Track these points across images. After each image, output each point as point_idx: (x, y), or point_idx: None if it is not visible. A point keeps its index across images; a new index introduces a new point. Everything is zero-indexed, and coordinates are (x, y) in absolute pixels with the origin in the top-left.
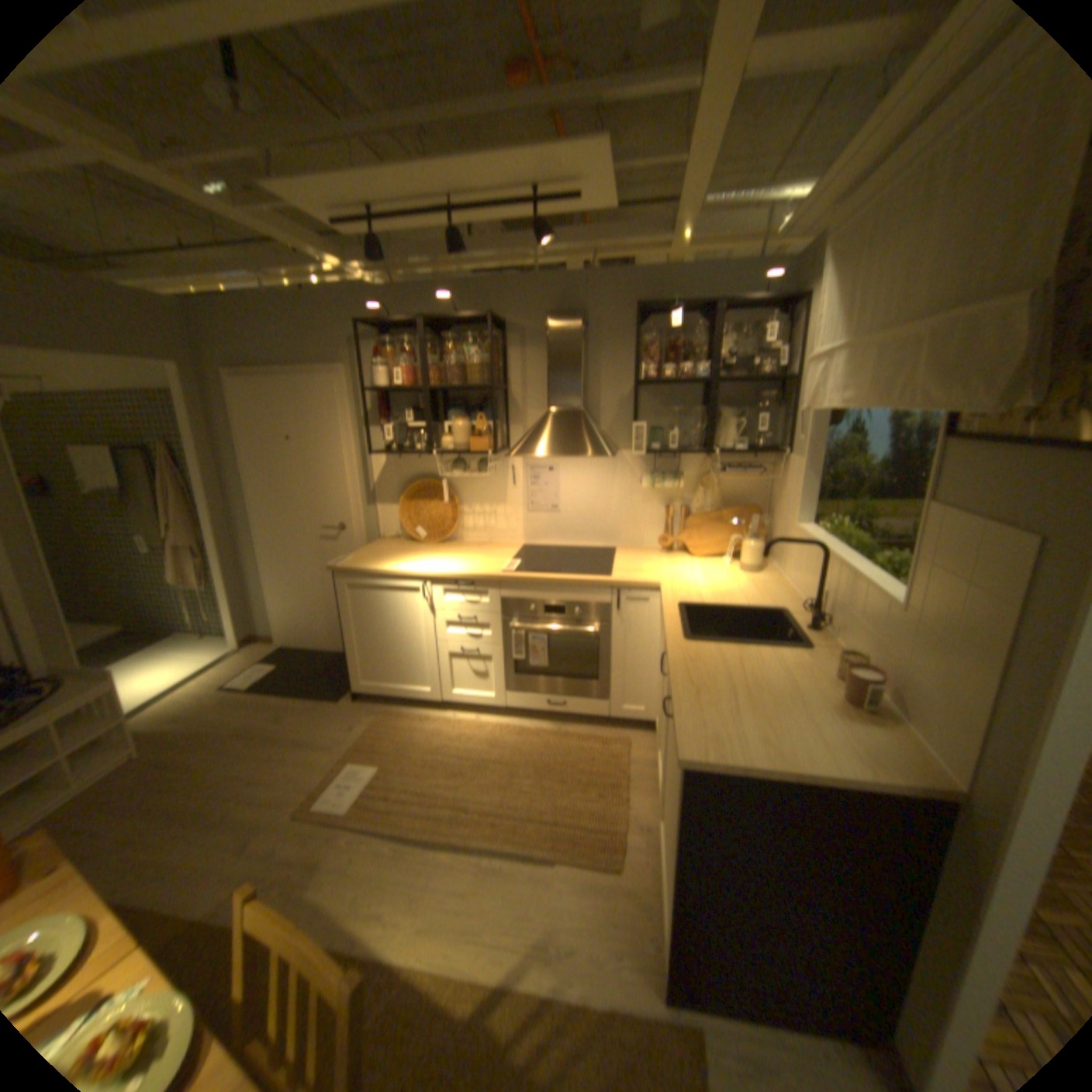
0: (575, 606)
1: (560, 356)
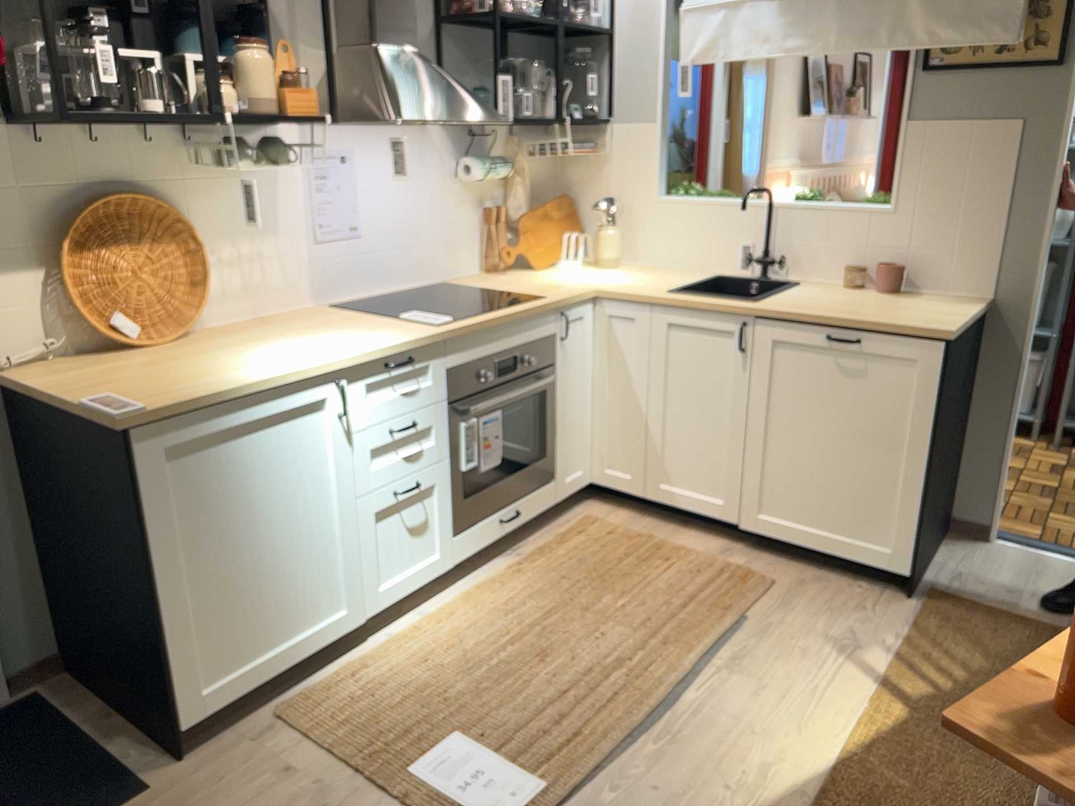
0: (522, 353)
1: None
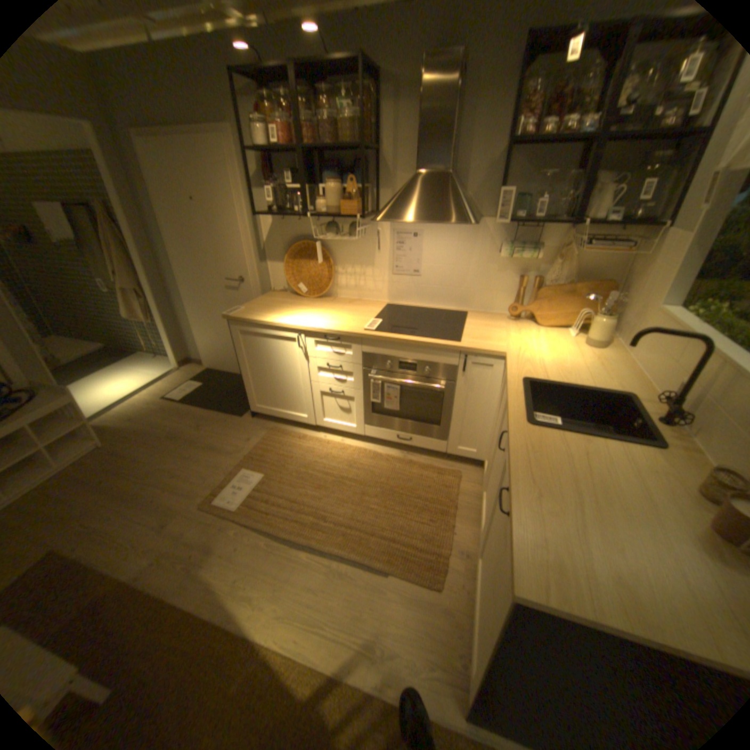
0: (426, 366)
1: (433, 111)
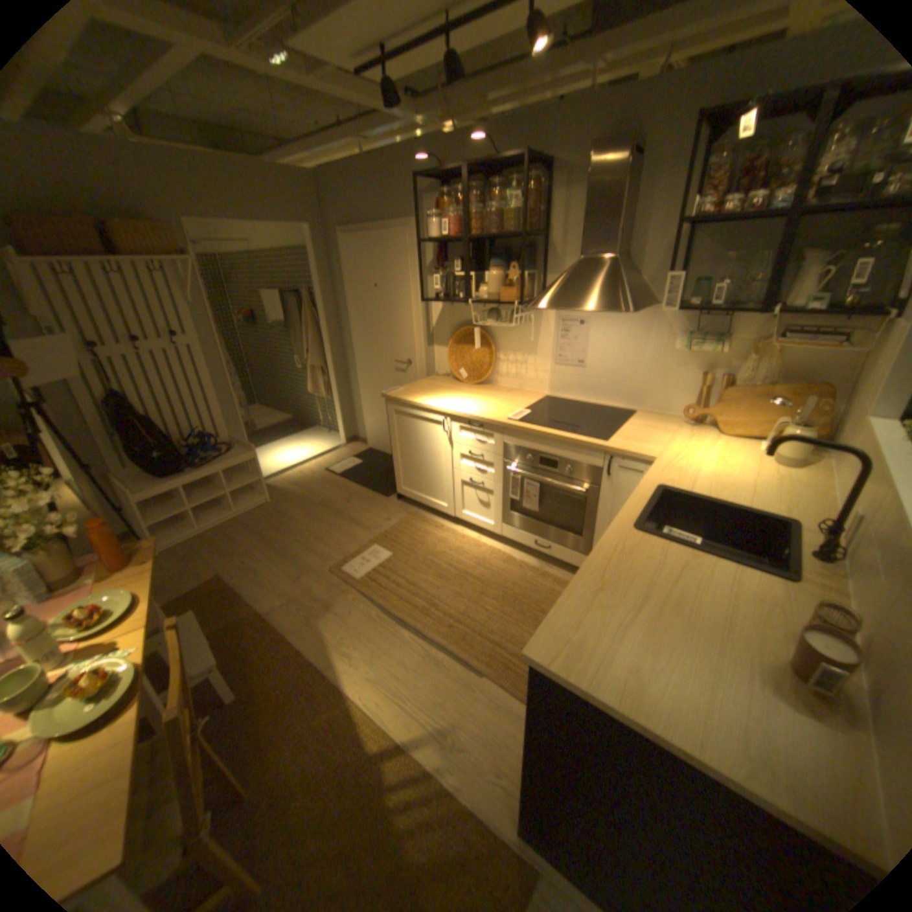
0: (568, 464)
1: (599, 196)
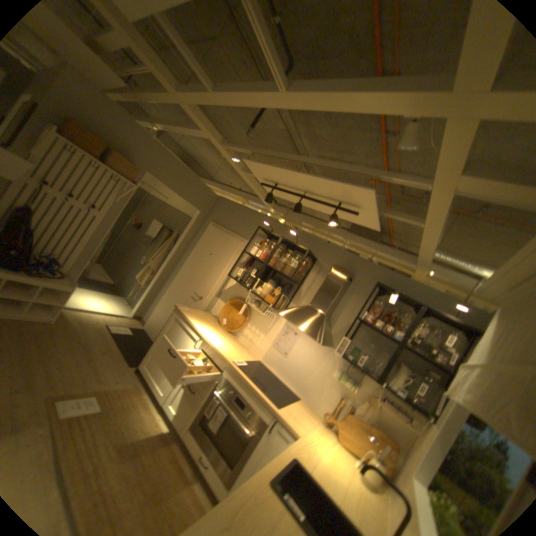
0: (250, 412)
1: (329, 286)
